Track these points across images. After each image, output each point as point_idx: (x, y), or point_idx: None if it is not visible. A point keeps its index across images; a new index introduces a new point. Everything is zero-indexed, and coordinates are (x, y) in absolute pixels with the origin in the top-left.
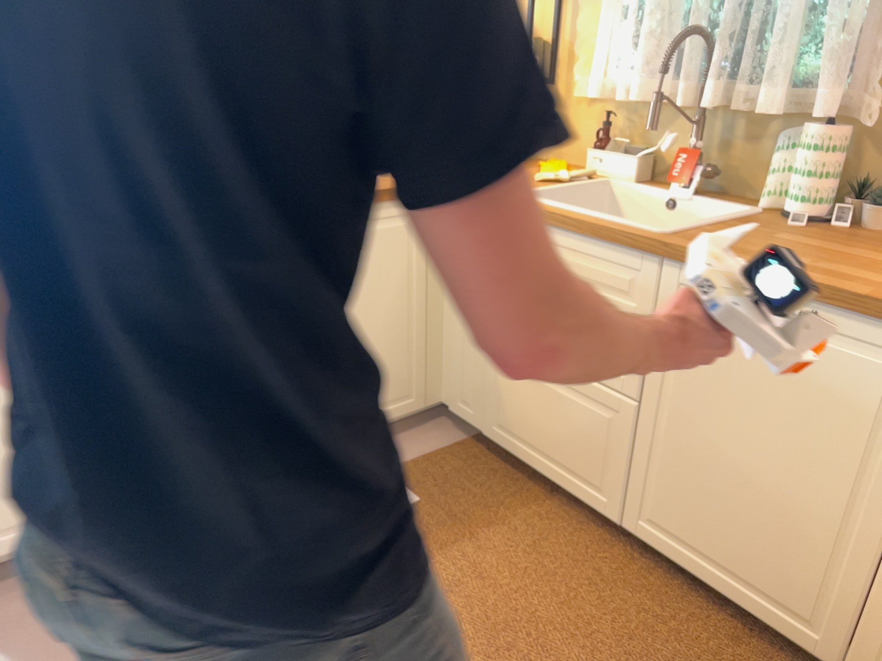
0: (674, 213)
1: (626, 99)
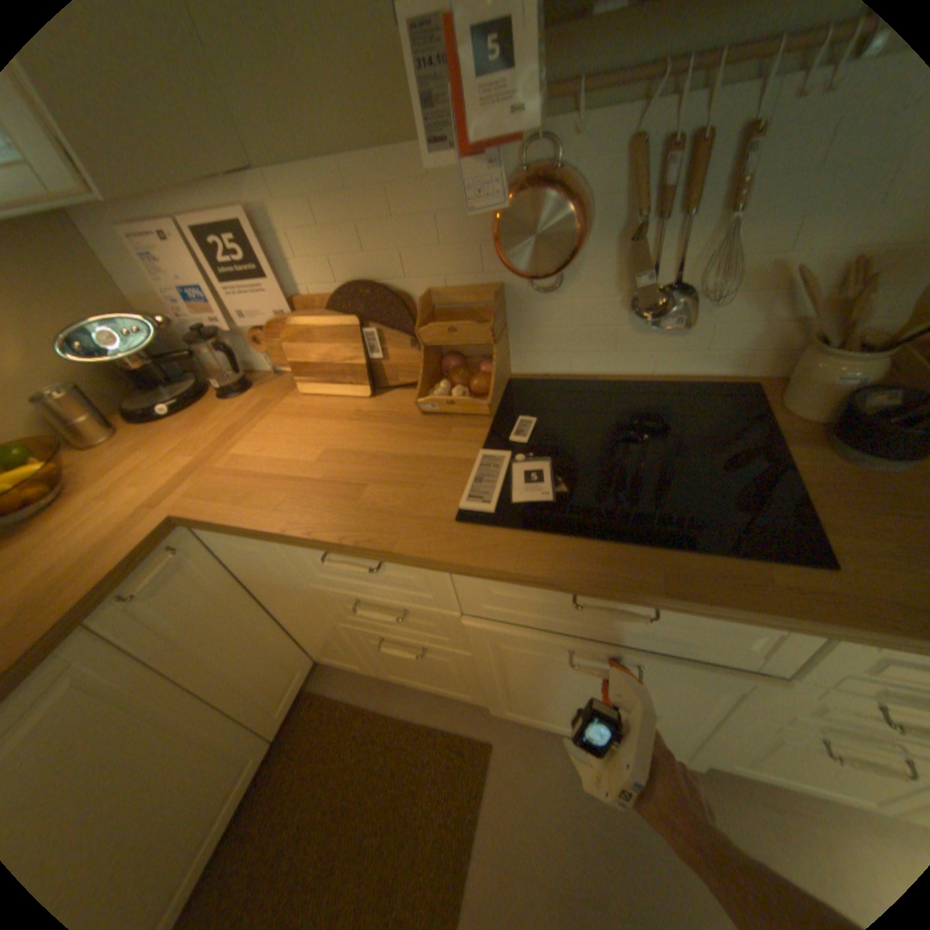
0: None
1: None
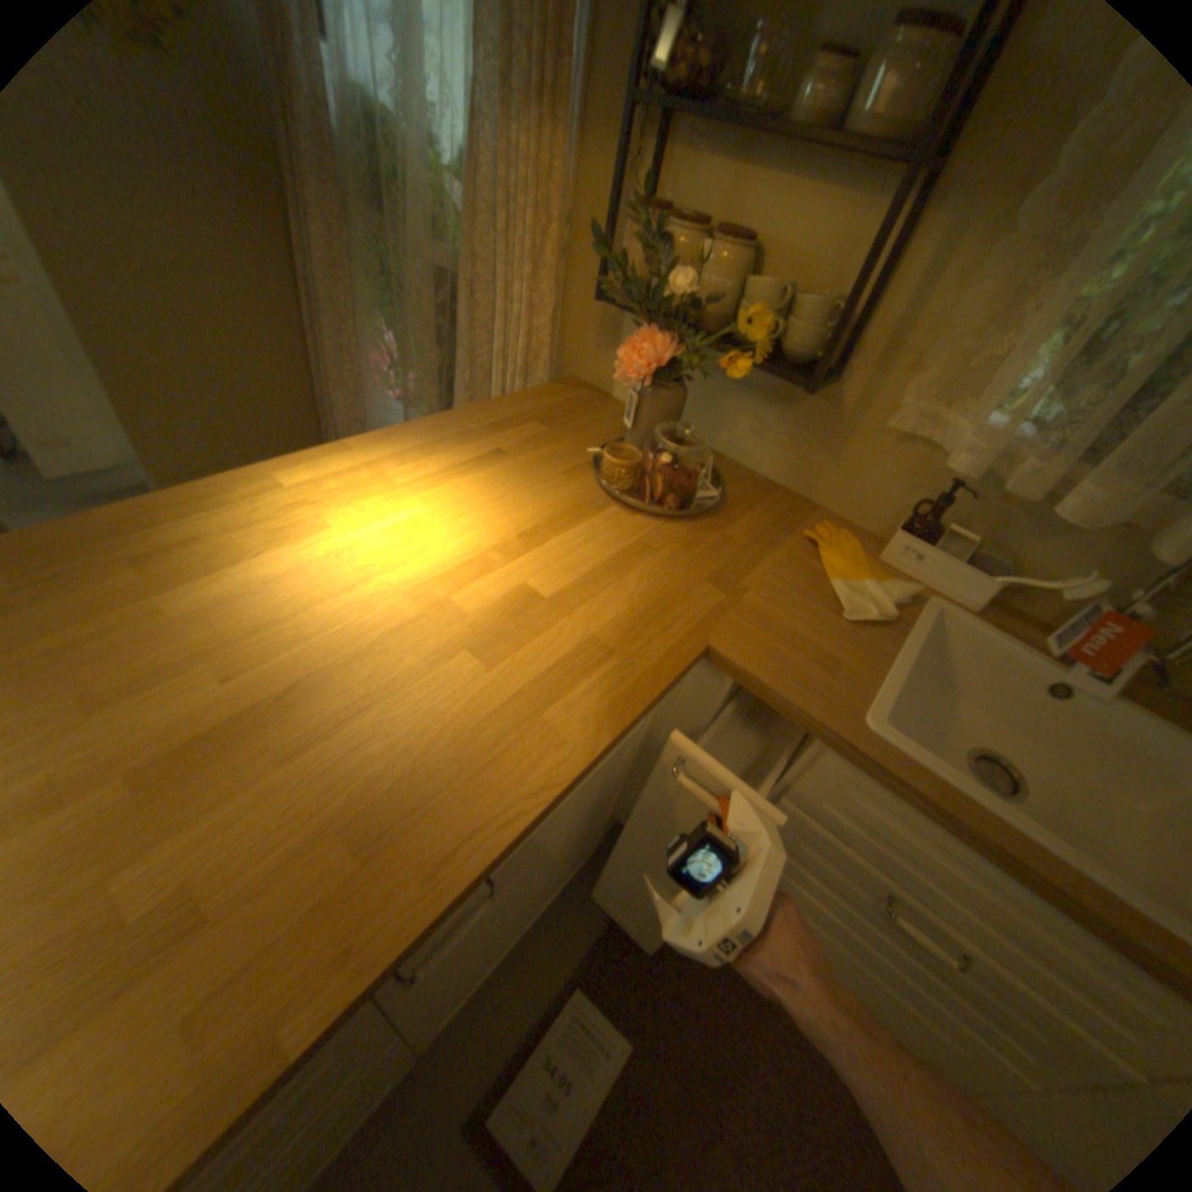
0: (1065, 704)
1: (1034, 490)
